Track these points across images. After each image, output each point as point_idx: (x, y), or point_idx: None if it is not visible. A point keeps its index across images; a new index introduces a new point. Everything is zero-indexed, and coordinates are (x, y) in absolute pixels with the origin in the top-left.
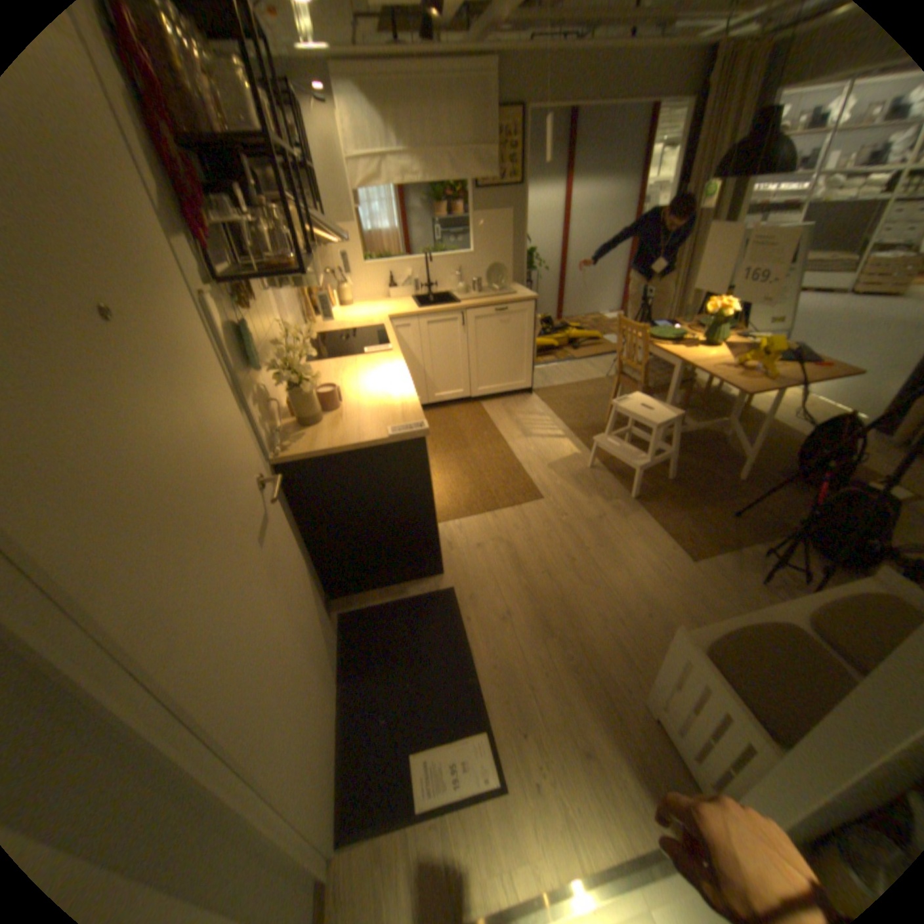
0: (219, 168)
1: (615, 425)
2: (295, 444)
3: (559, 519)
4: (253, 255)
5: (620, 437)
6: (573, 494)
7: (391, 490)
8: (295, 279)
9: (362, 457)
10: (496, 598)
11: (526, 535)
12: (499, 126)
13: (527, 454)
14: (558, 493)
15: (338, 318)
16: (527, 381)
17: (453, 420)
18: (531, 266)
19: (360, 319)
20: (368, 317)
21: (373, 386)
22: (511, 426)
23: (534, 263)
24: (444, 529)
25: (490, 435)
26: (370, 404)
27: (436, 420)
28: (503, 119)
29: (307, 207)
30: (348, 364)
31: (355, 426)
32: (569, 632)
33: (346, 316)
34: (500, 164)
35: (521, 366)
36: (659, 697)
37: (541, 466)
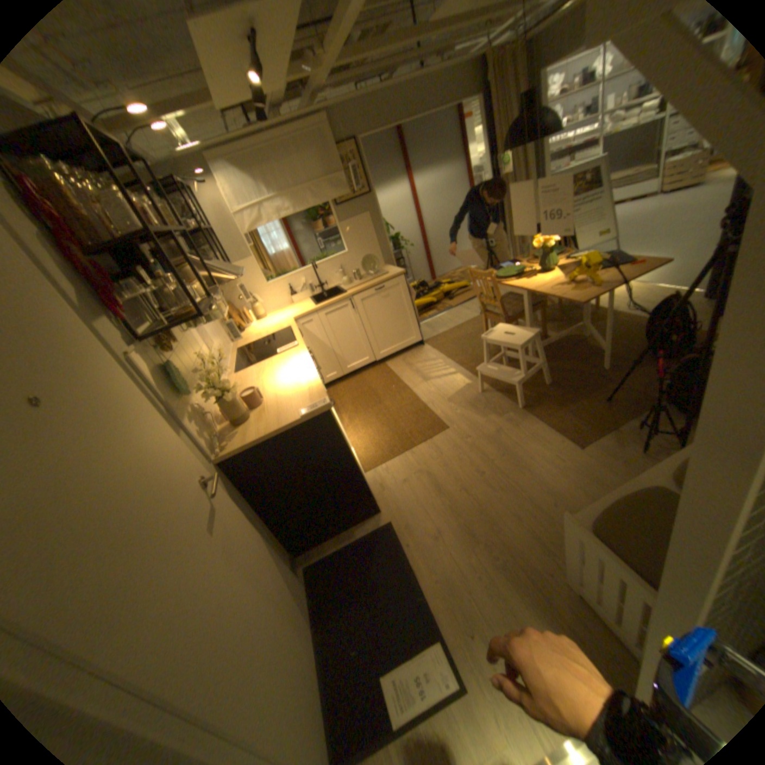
0: (127, 258)
1: (495, 352)
2: (231, 442)
3: (465, 442)
4: (163, 314)
5: (500, 361)
6: (472, 418)
7: (316, 457)
8: (206, 317)
9: (285, 438)
10: (427, 523)
11: (441, 463)
12: (343, 156)
13: (429, 395)
14: (460, 421)
15: (257, 330)
16: (419, 336)
17: (367, 383)
18: (400, 247)
19: (273, 327)
20: (279, 323)
21: (286, 378)
22: (412, 376)
23: (401, 244)
24: (375, 475)
25: (398, 388)
26: (285, 394)
27: (354, 387)
28: (345, 151)
29: (205, 262)
30: (267, 366)
31: (275, 415)
32: (492, 536)
33: (263, 327)
34: (353, 182)
35: (410, 325)
36: (575, 575)
37: (442, 402)
